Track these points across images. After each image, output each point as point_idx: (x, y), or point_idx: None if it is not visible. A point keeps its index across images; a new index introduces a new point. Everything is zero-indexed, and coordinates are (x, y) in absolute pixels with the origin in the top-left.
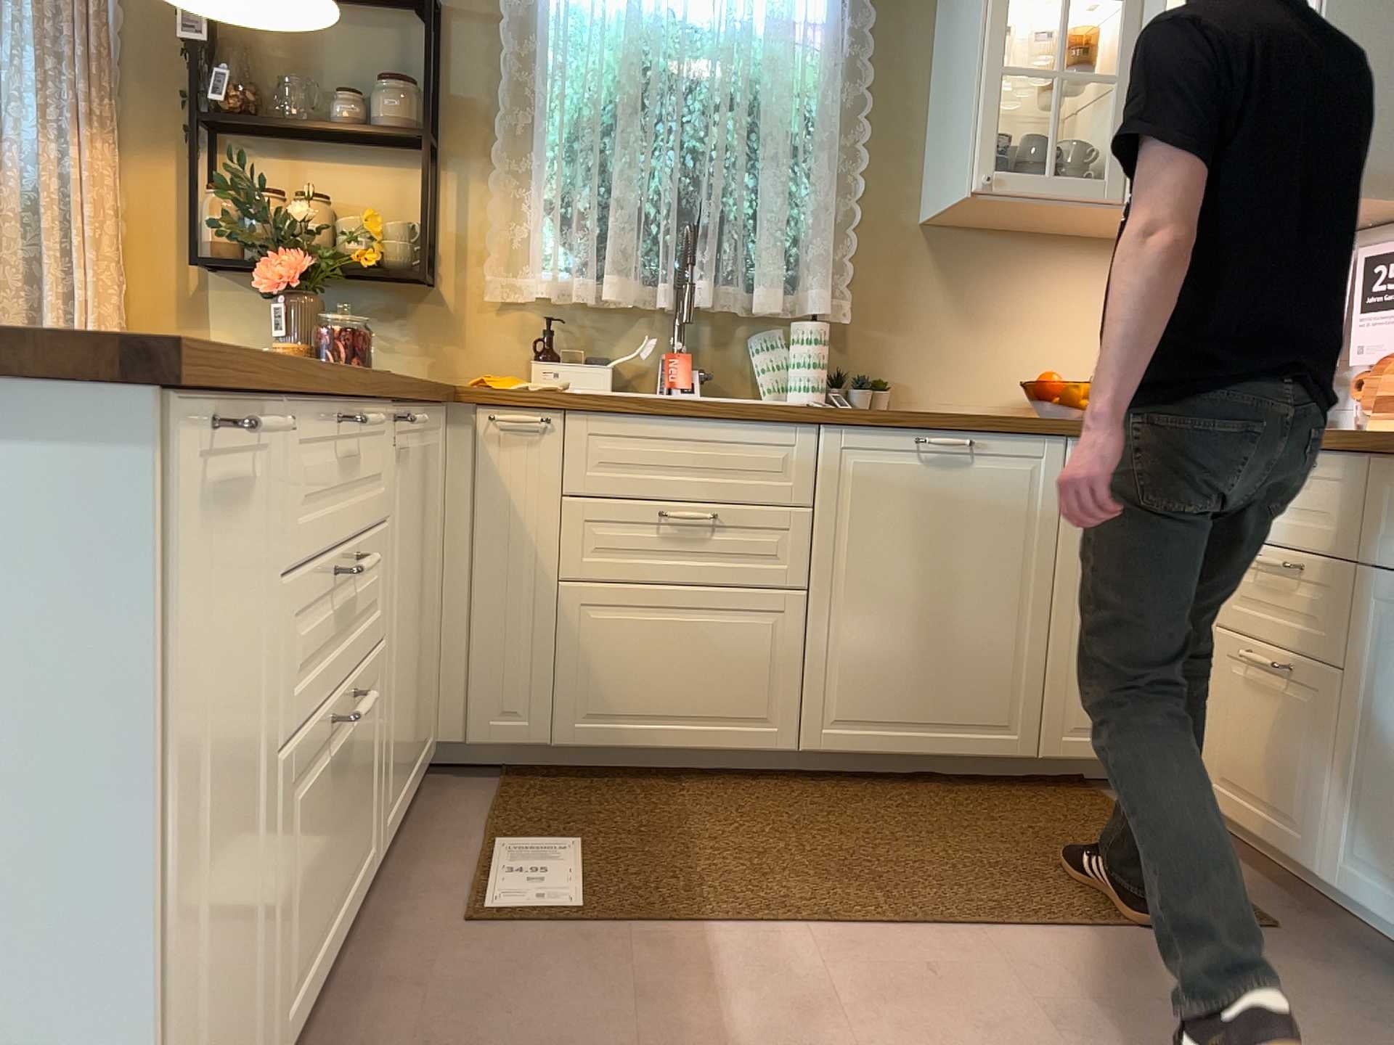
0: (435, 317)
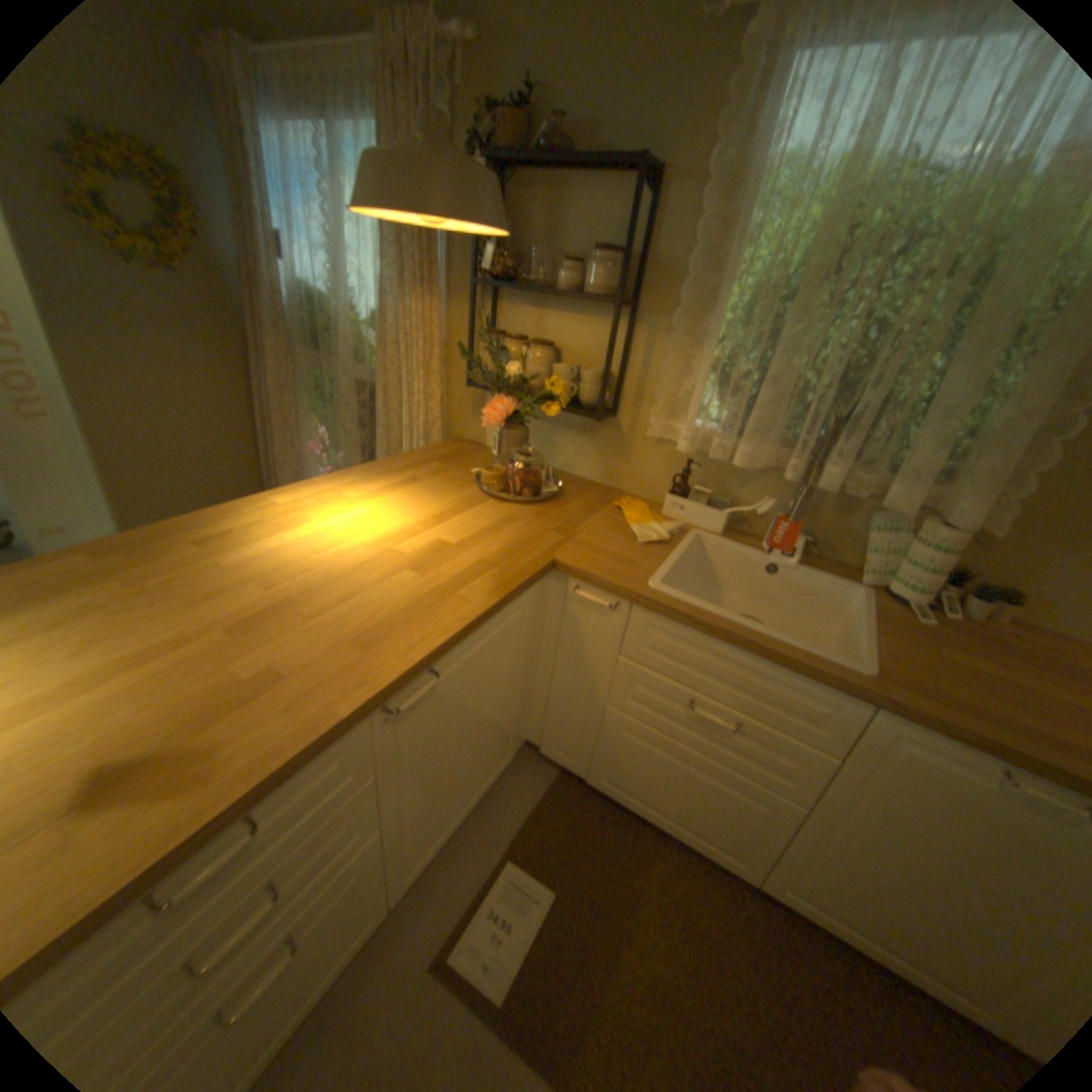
0: (611, 438)
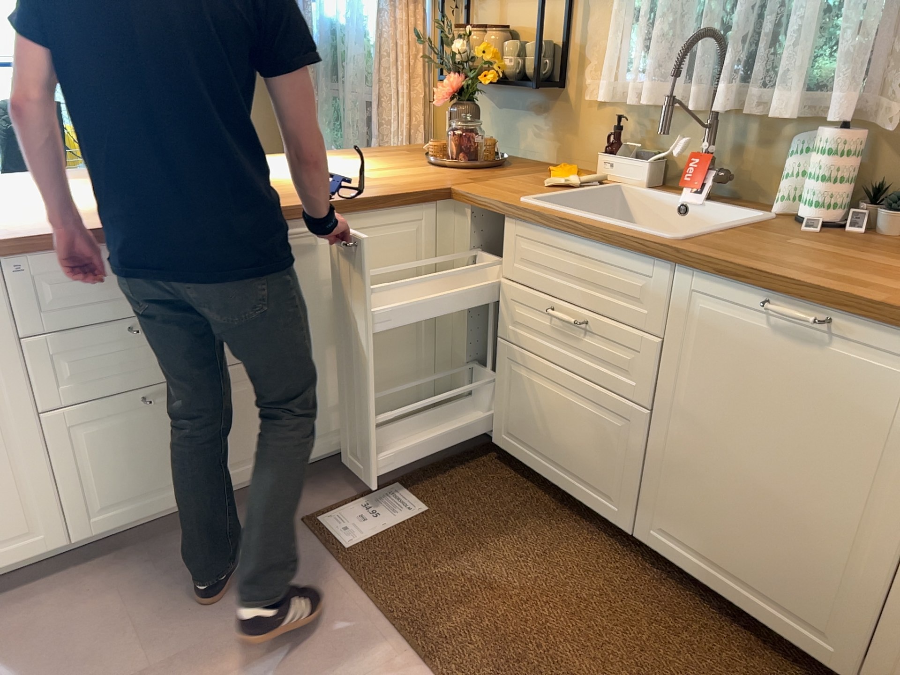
0: (561, 113)
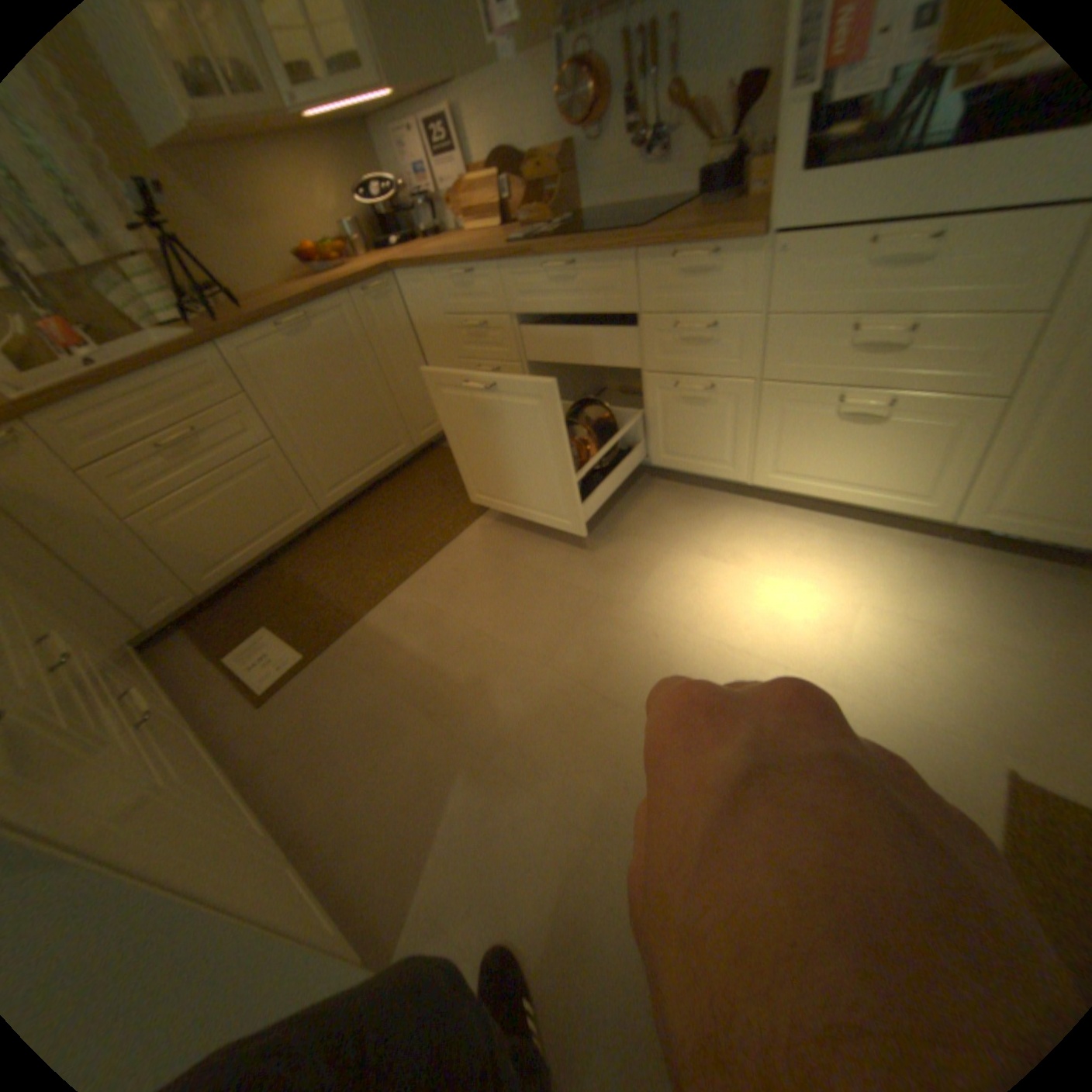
0: None
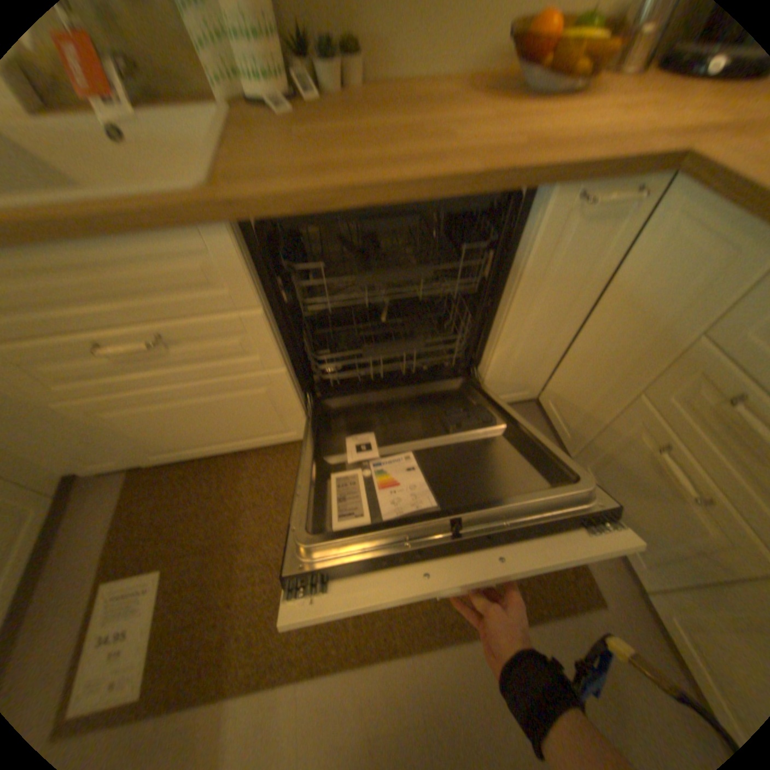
0: None
